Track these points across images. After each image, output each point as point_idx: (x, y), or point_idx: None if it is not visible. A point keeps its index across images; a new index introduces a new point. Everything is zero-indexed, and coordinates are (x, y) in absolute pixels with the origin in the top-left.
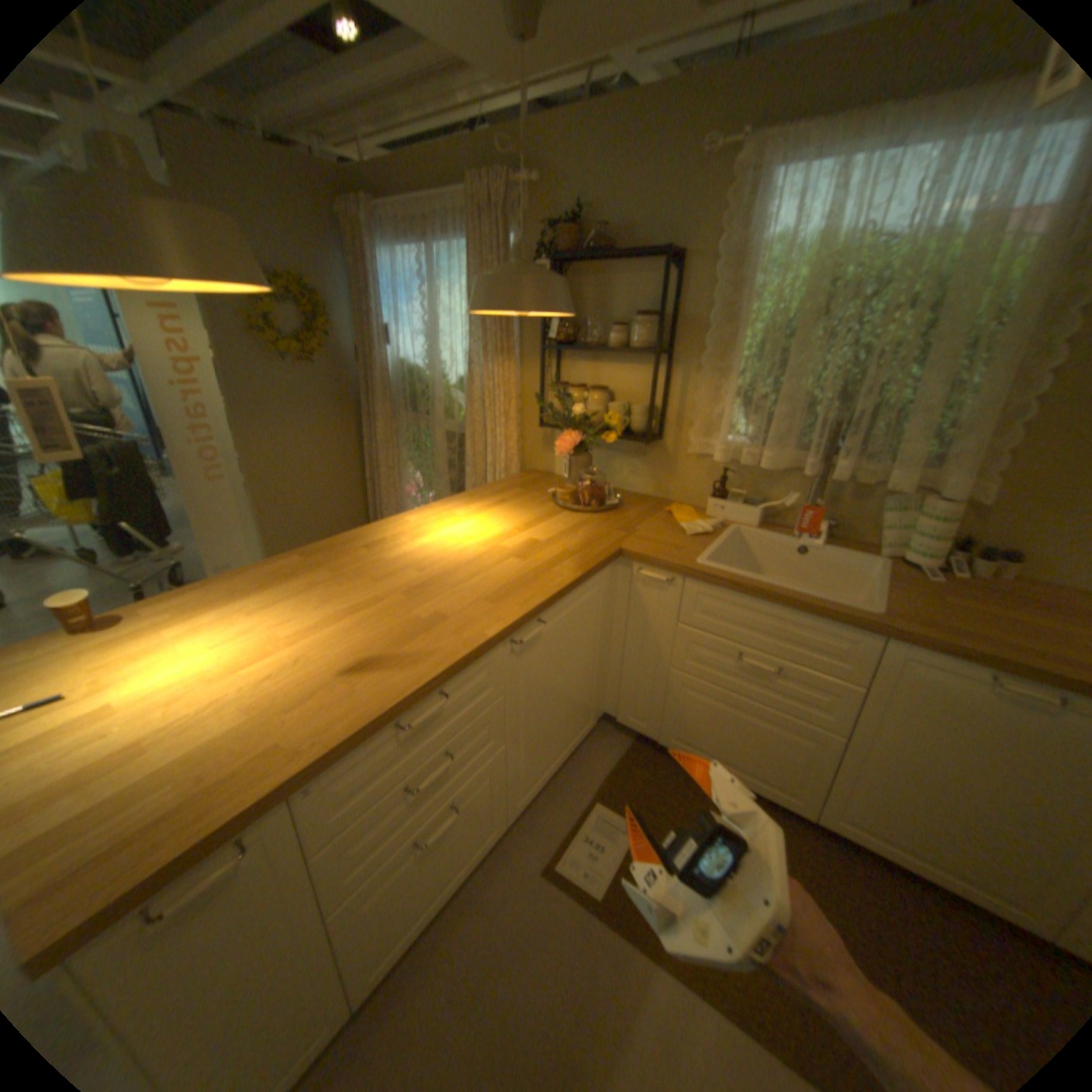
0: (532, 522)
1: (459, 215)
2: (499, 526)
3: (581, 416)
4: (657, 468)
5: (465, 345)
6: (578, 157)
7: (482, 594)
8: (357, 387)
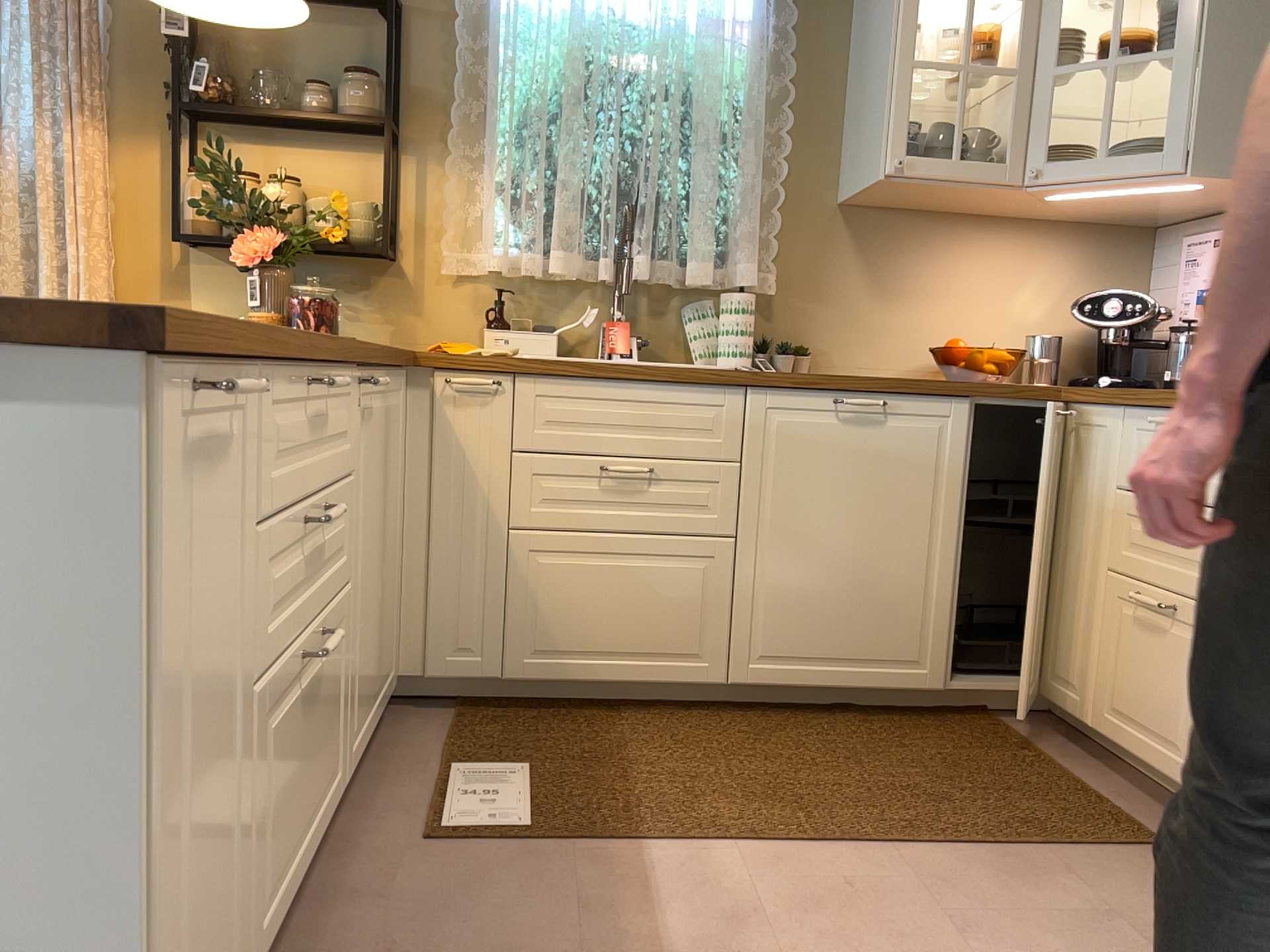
0: None
1: None
2: None
3: (277, 208)
4: (395, 305)
5: None
6: None
7: None
8: None
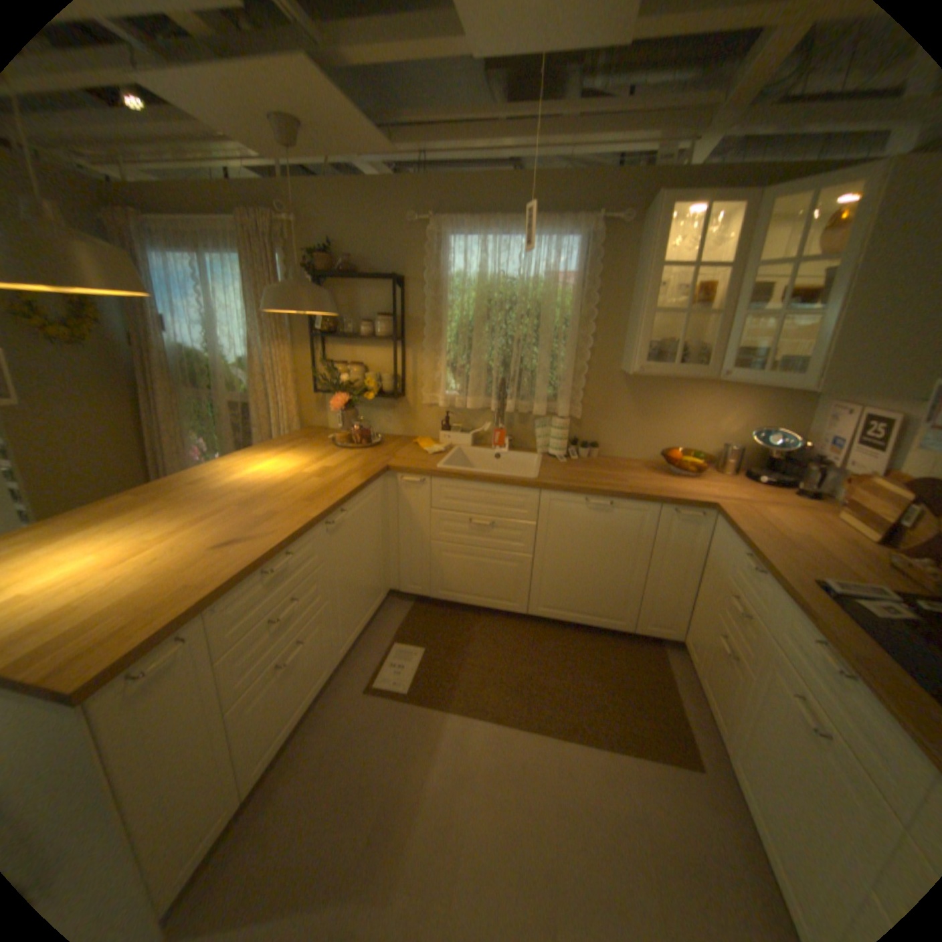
0: (321, 457)
1: (229, 236)
2: (297, 462)
3: (347, 382)
4: (404, 416)
5: (244, 333)
6: (324, 210)
7: (299, 498)
8: (130, 368)
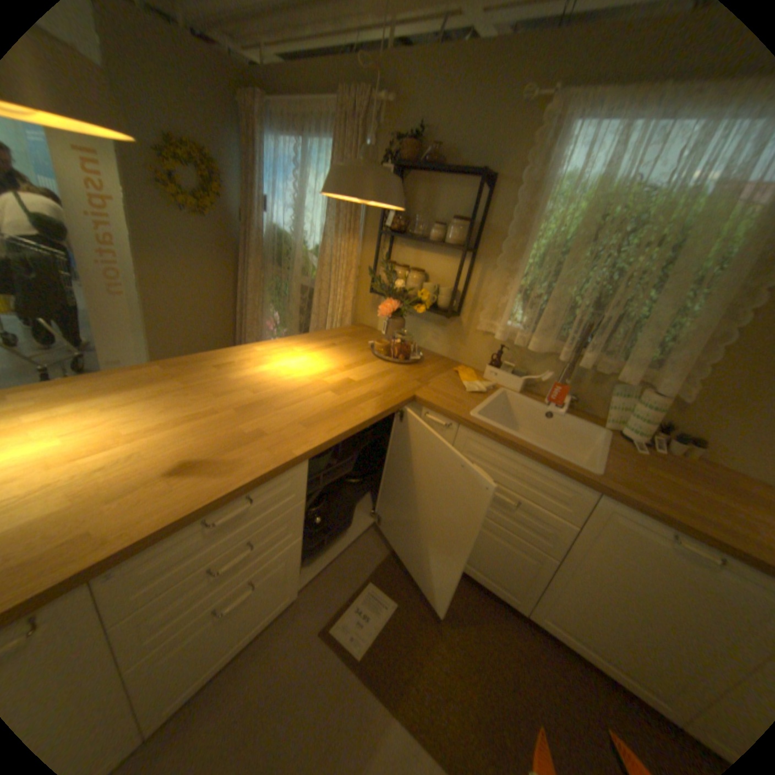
0: (352, 364)
1: (331, 117)
2: (326, 364)
3: (401, 289)
4: (453, 337)
5: (323, 221)
6: (428, 86)
7: (299, 418)
8: (238, 240)
